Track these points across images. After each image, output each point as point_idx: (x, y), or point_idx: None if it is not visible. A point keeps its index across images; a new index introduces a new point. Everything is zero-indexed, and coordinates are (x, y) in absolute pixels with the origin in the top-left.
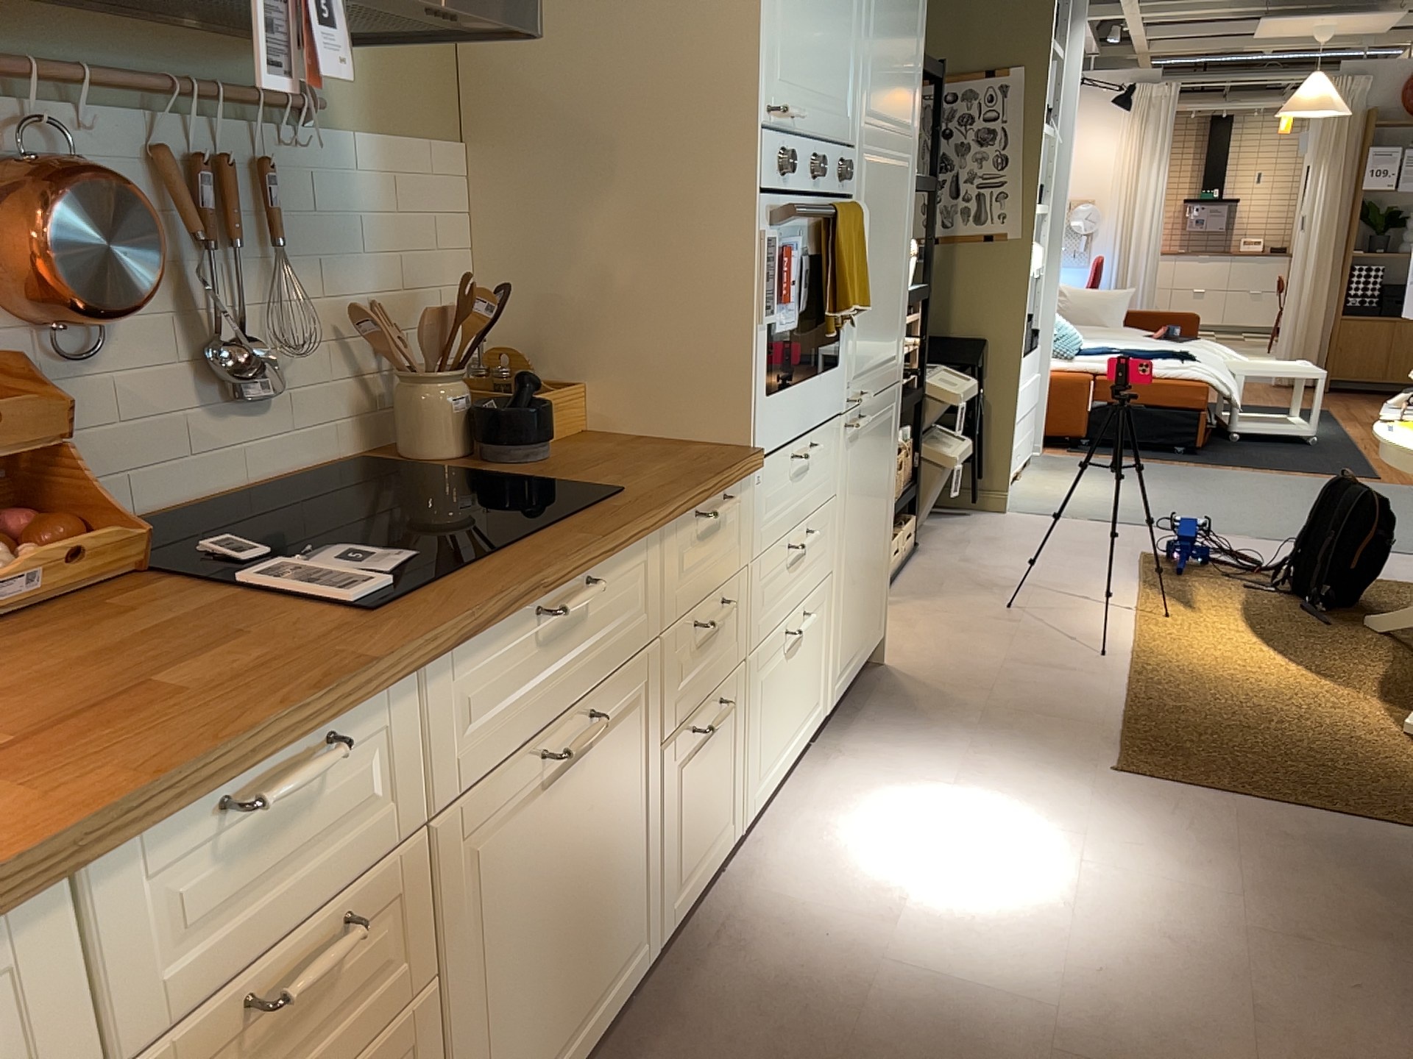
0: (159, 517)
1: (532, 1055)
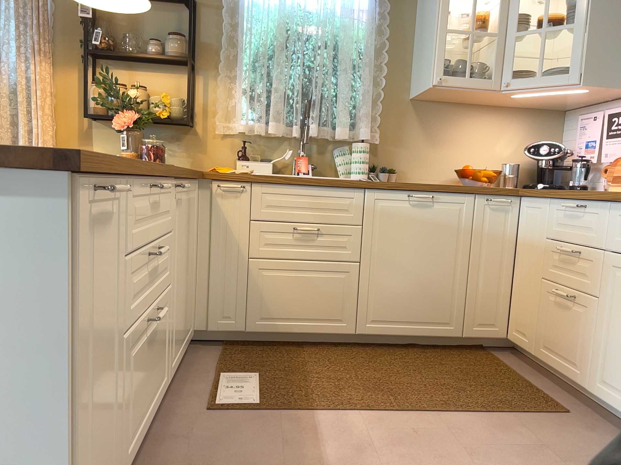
0: None
1: None
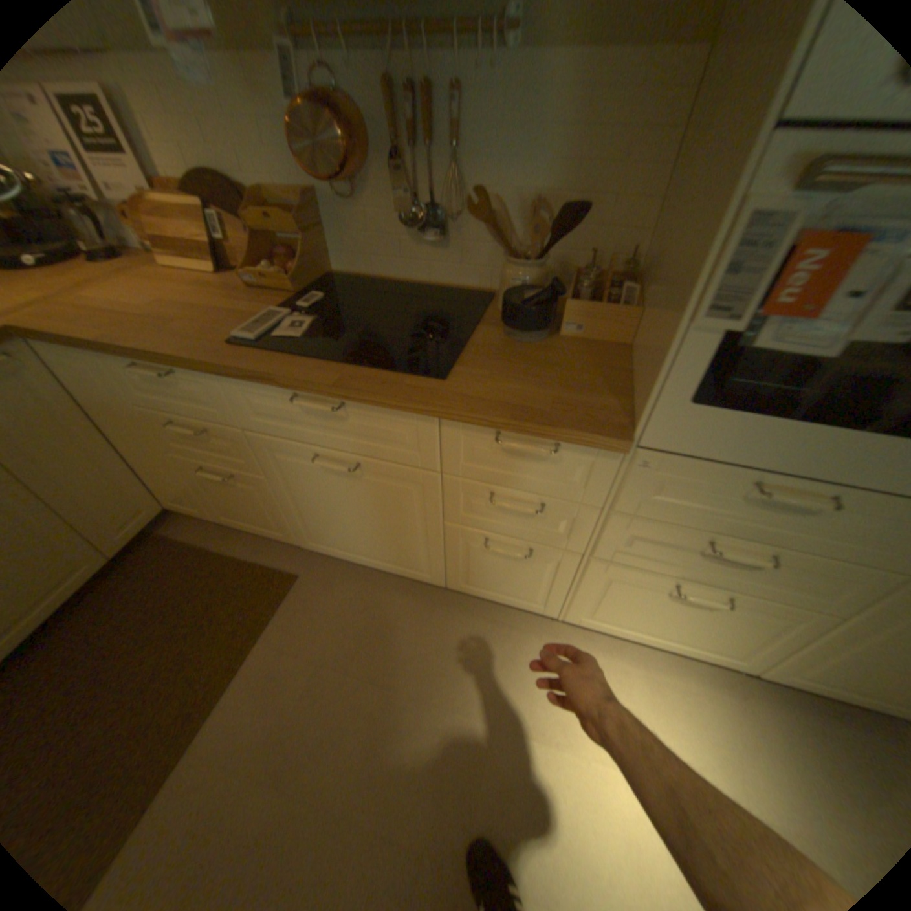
0: (384, 281)
1: (336, 540)
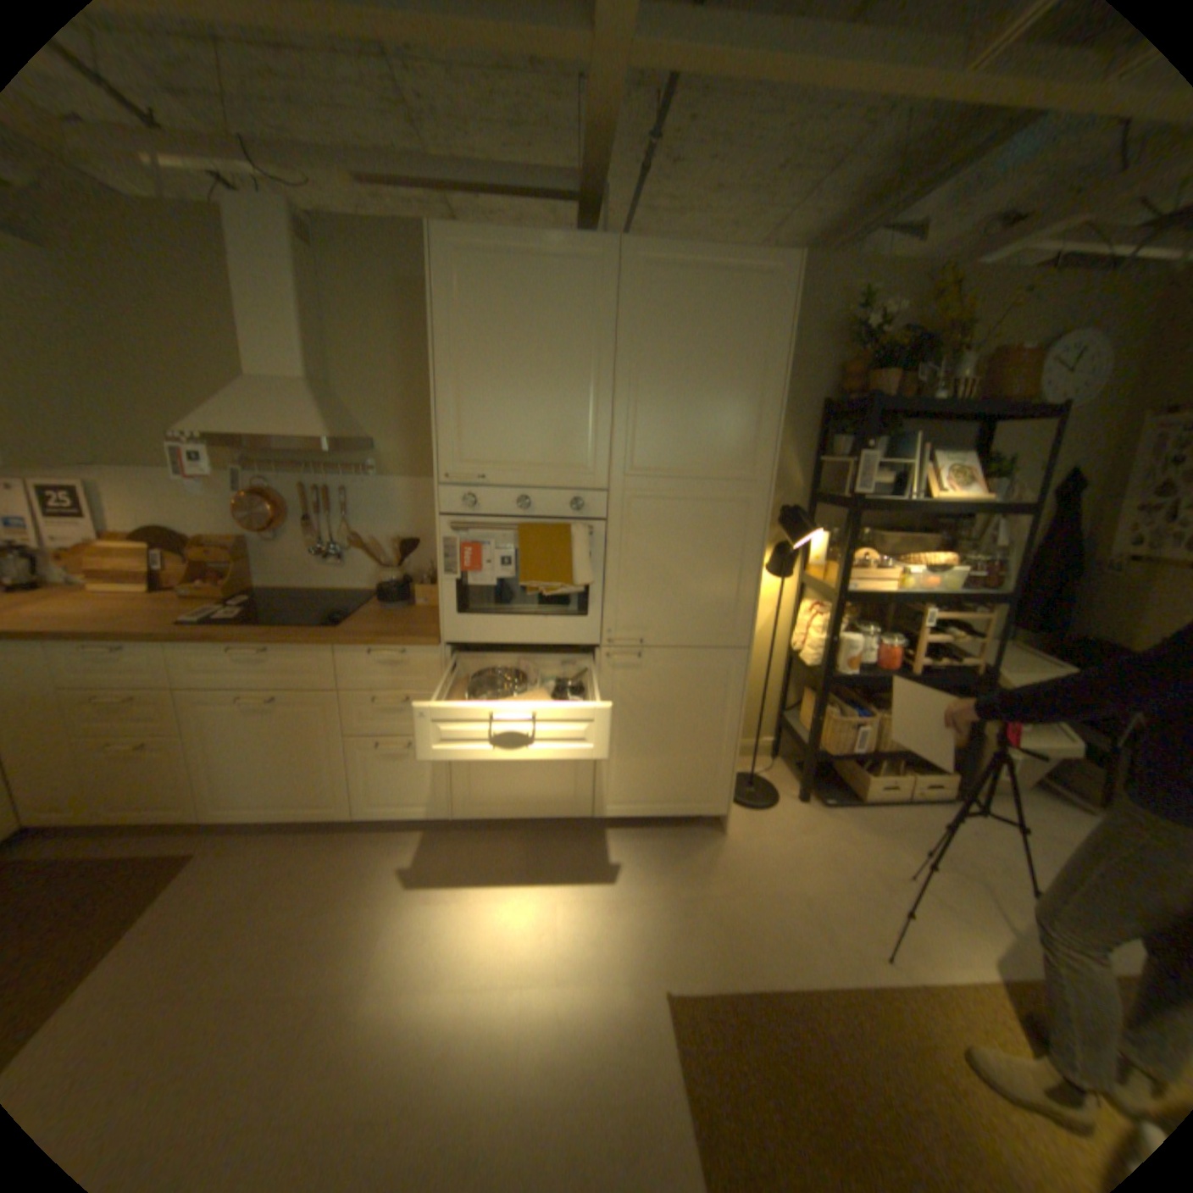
0: (297, 591)
1: (243, 798)
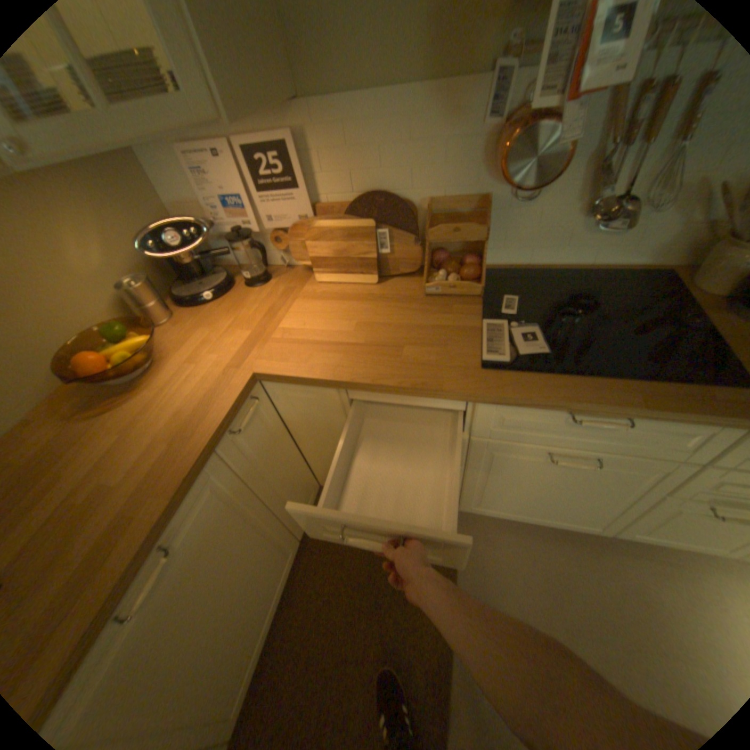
0: (539, 267)
1: (509, 507)
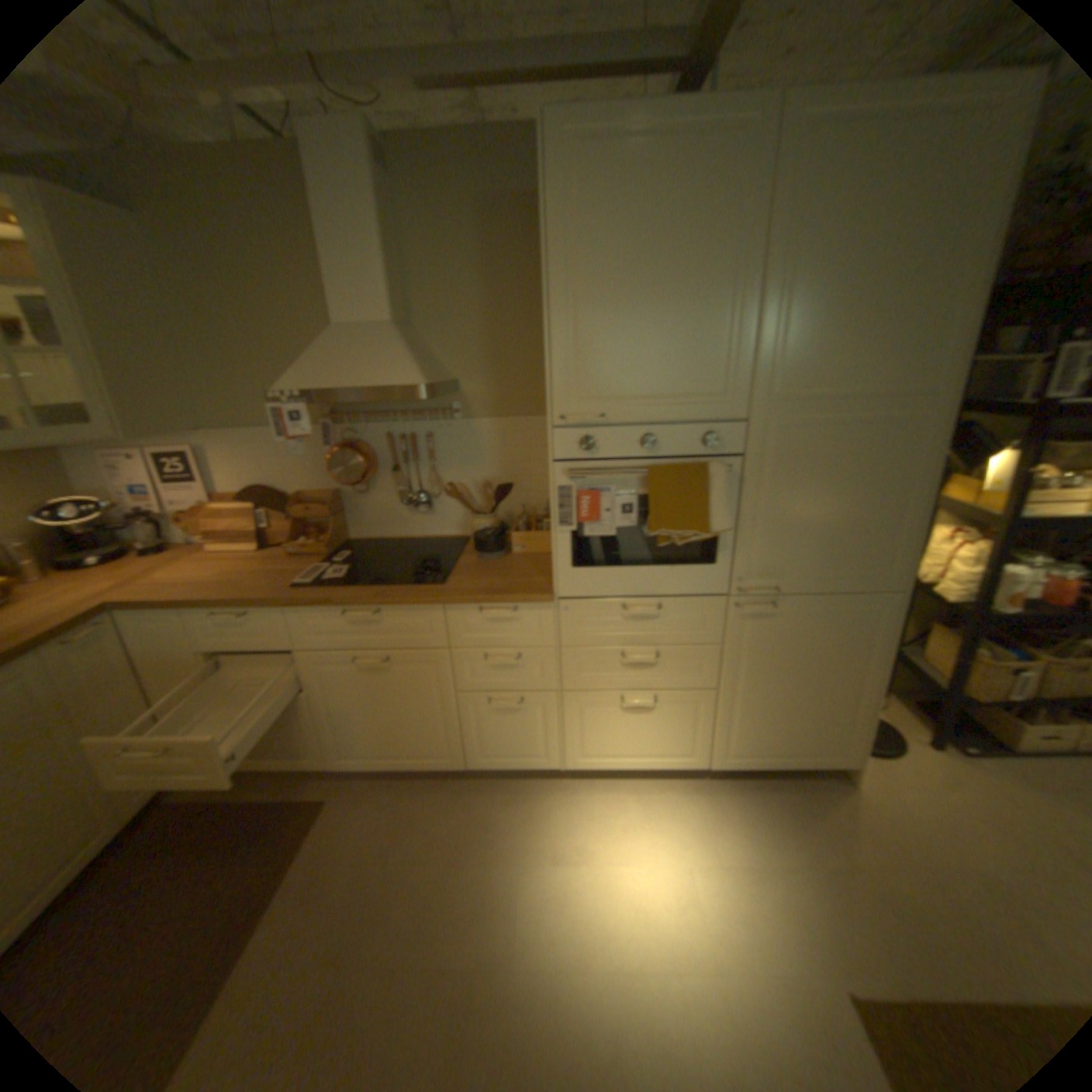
0: (391, 540)
1: (366, 748)
